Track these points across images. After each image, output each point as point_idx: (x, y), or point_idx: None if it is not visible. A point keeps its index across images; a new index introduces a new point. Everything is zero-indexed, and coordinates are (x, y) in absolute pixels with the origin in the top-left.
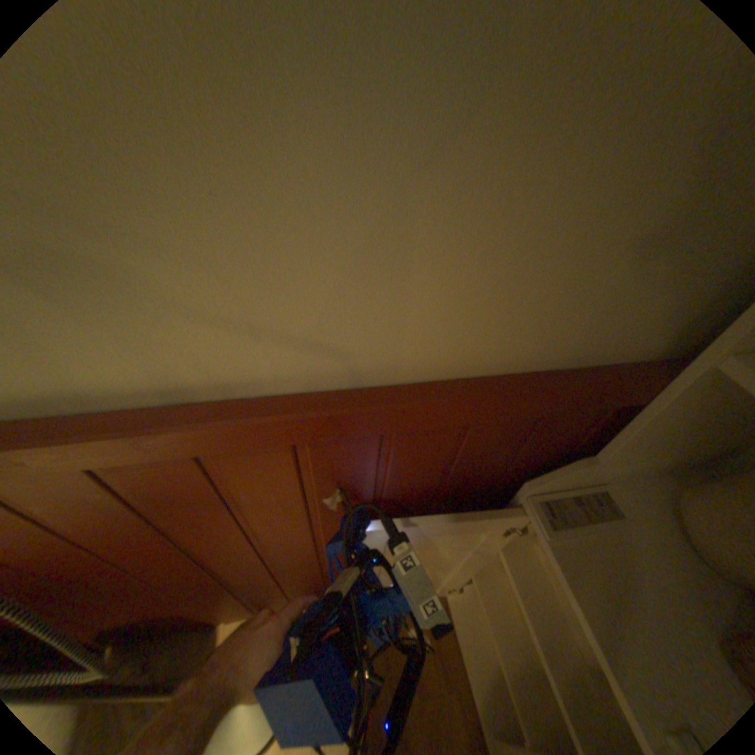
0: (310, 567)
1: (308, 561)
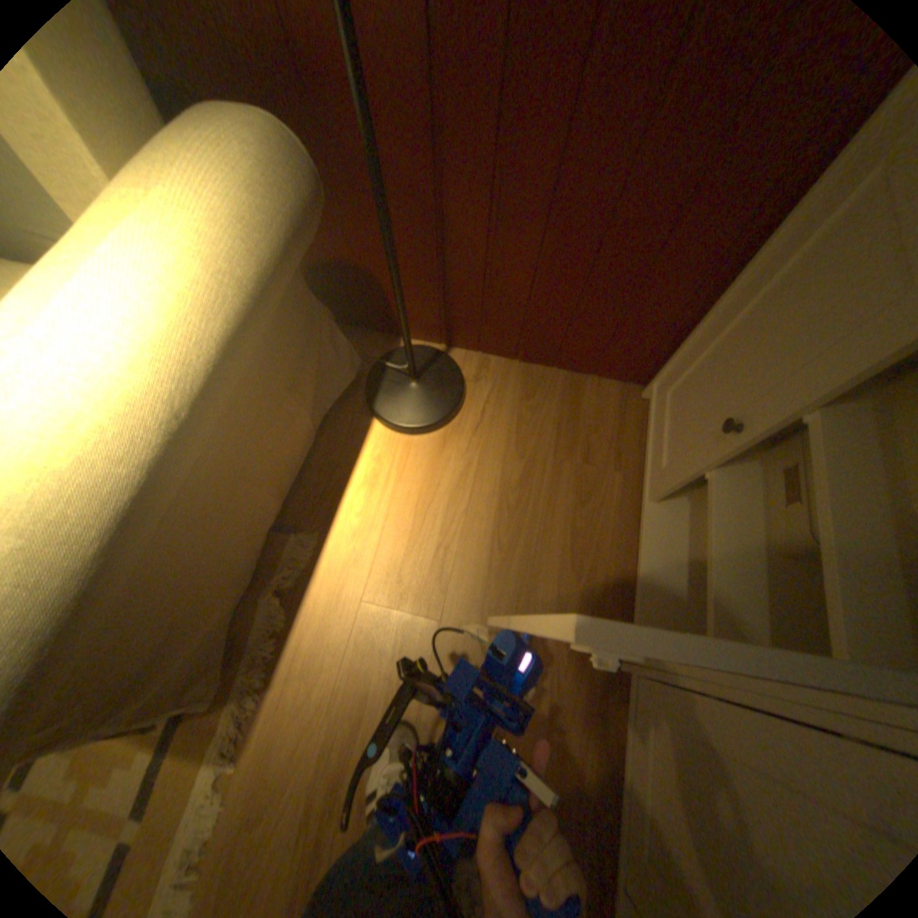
0: (538, 215)
1: (543, 188)
